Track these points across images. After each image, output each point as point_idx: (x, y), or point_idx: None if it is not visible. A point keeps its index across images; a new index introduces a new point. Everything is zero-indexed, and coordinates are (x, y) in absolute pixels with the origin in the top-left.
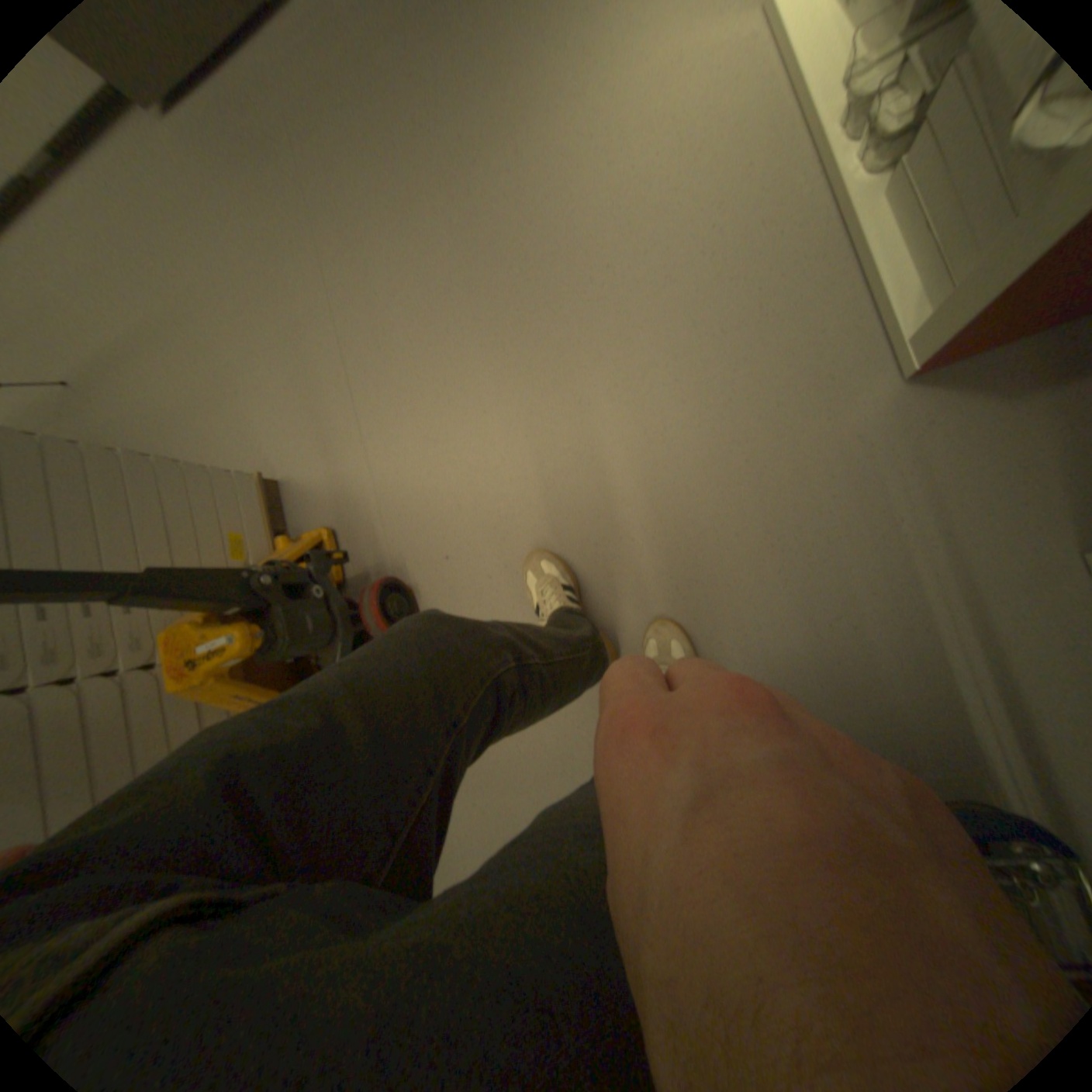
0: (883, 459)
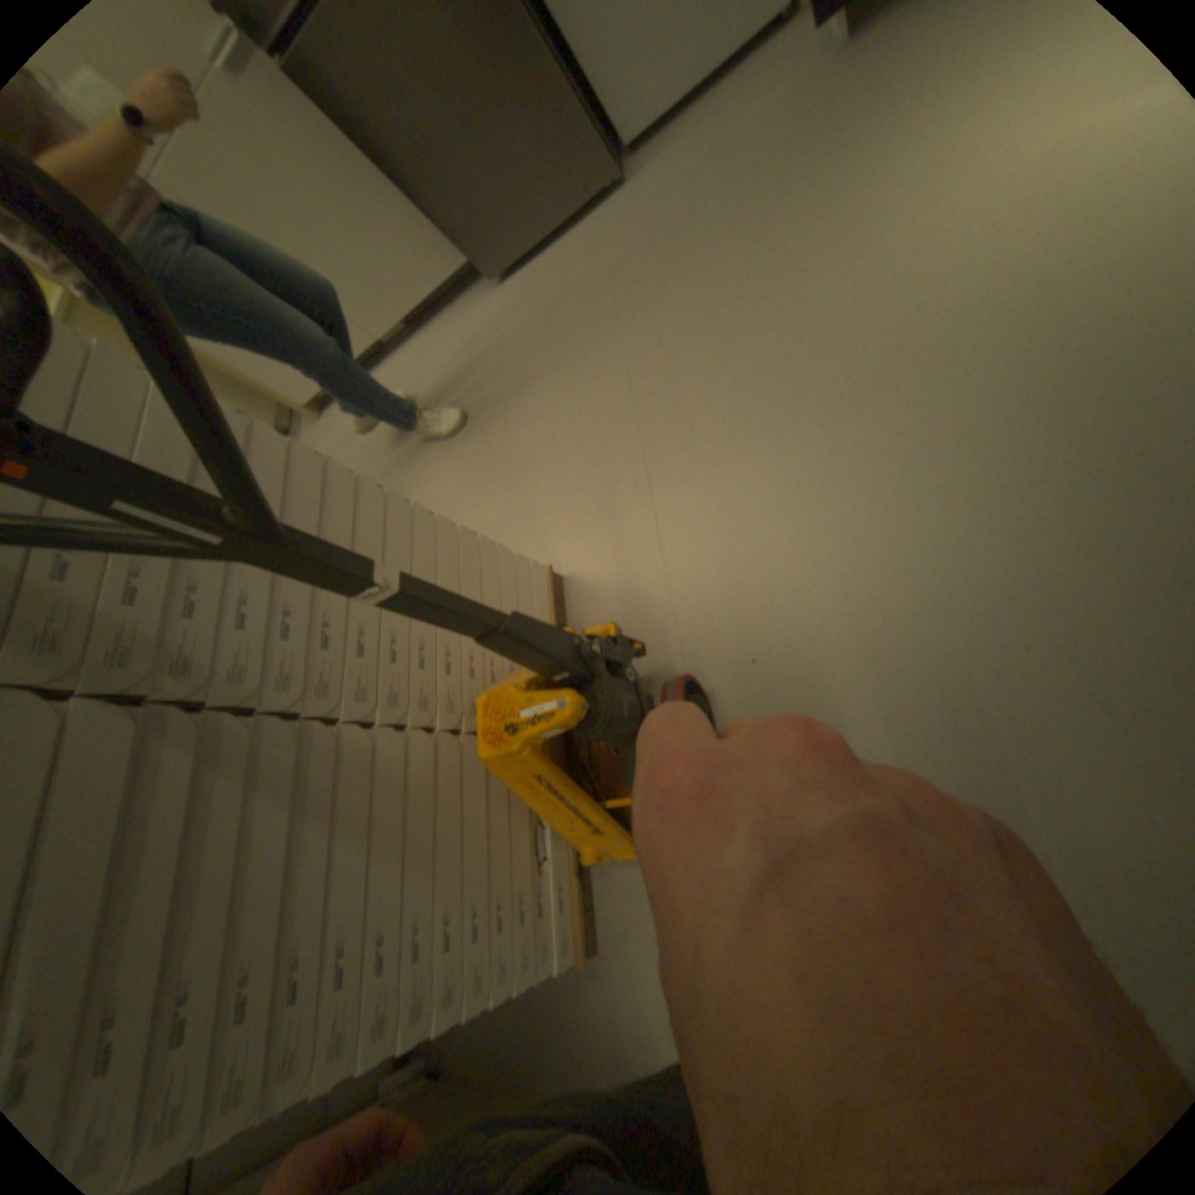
0: None
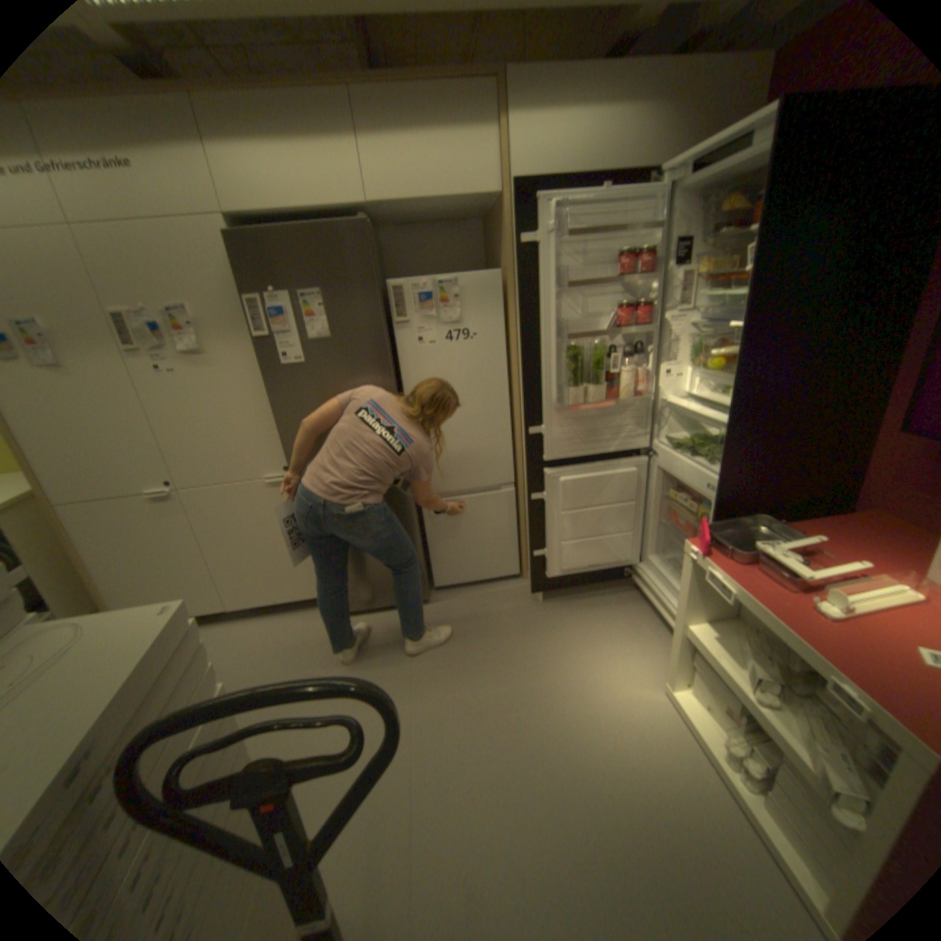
0: None
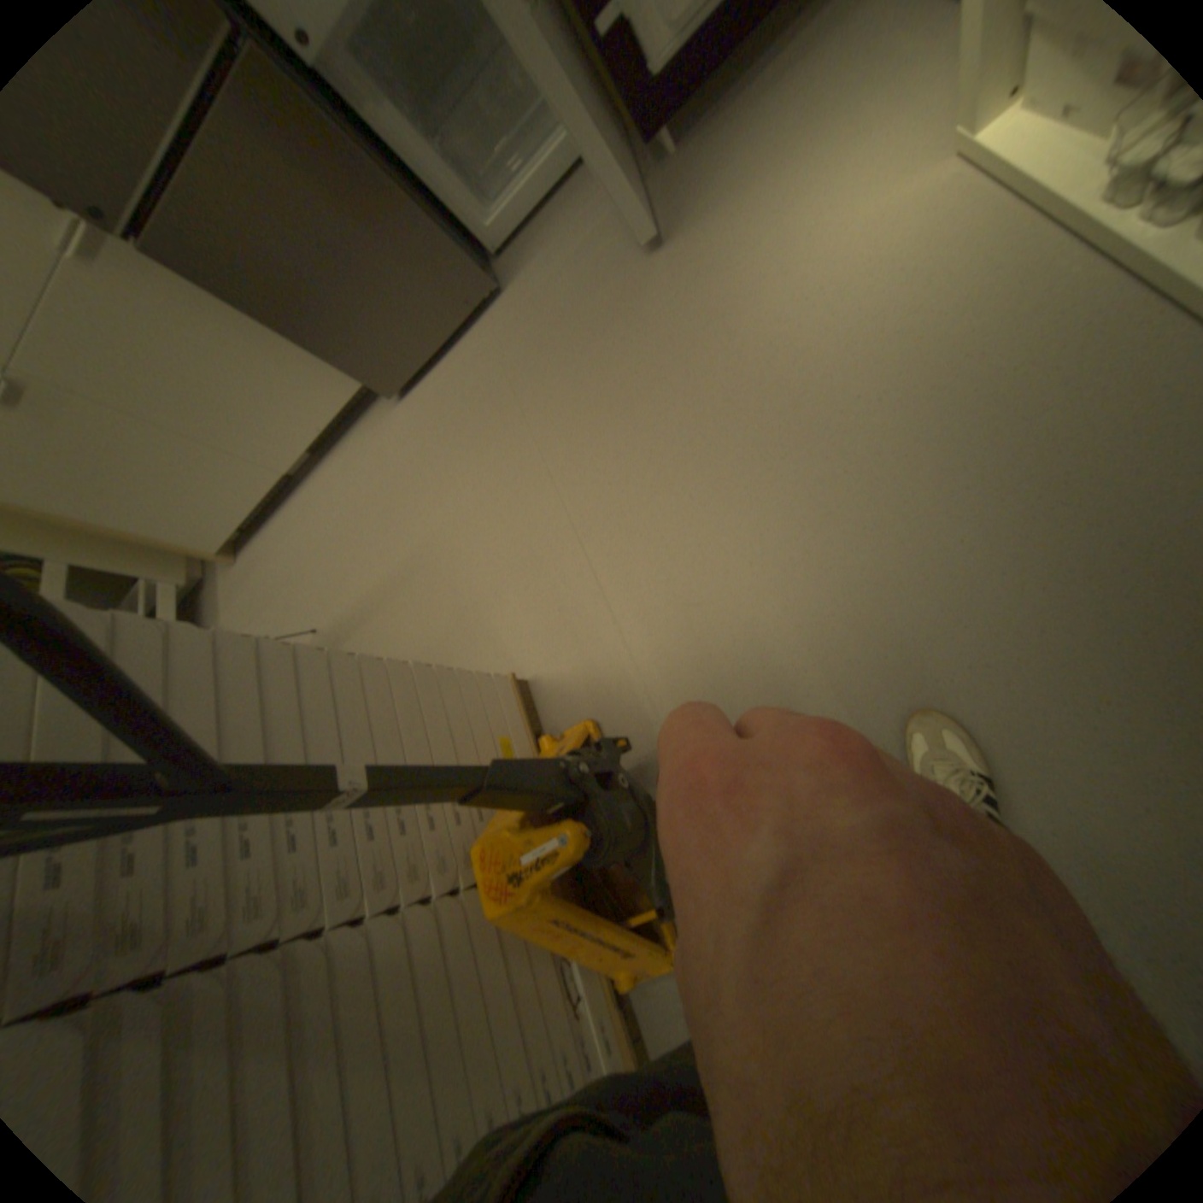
0: None
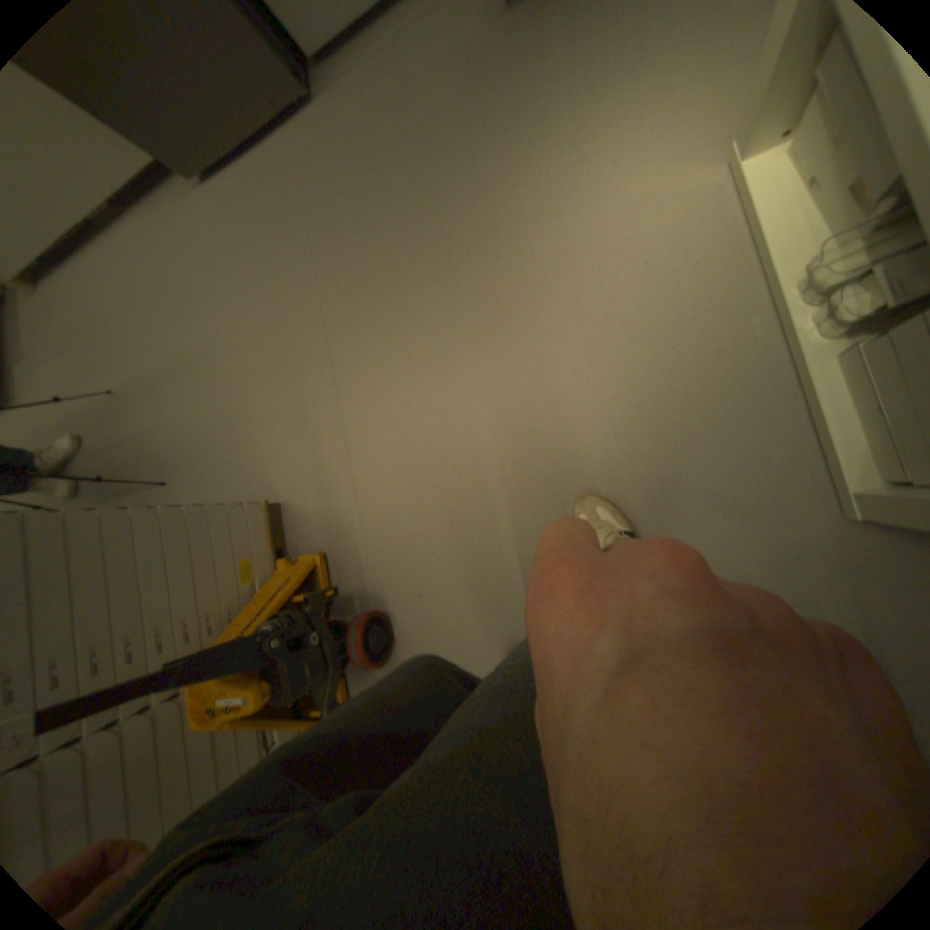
0: (819, 584)
